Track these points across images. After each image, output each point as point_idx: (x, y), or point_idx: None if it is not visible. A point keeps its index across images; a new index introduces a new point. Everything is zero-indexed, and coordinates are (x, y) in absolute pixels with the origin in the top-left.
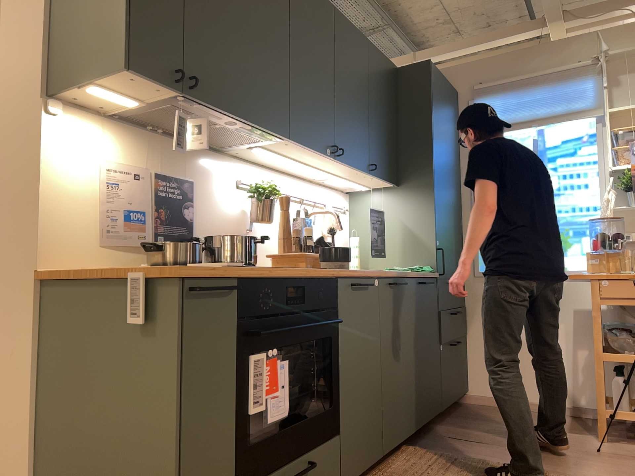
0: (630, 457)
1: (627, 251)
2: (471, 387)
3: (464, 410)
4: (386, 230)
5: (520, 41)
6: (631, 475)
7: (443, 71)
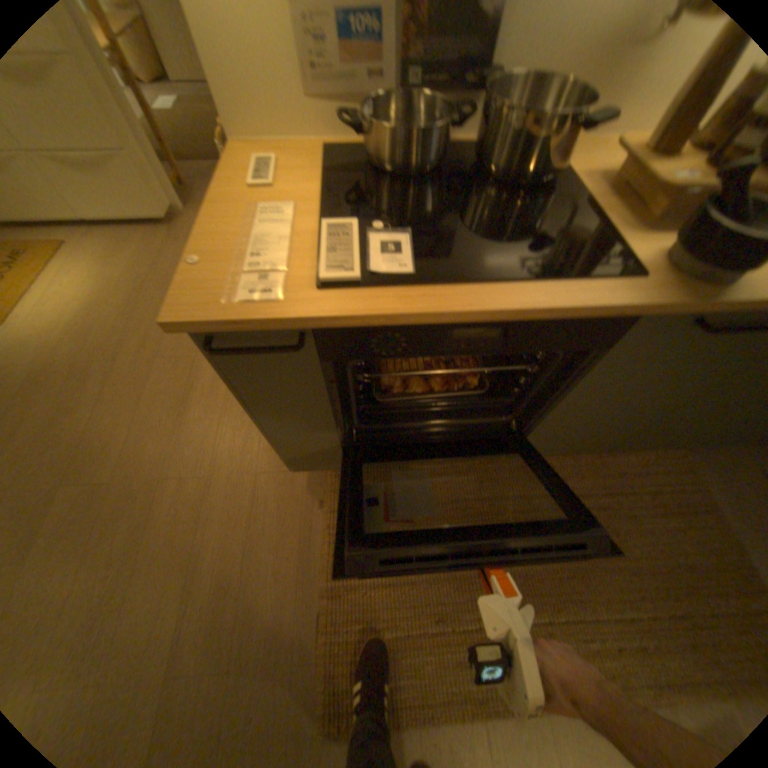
0: None
1: None
2: None
3: None
4: None
5: None
6: None
7: None
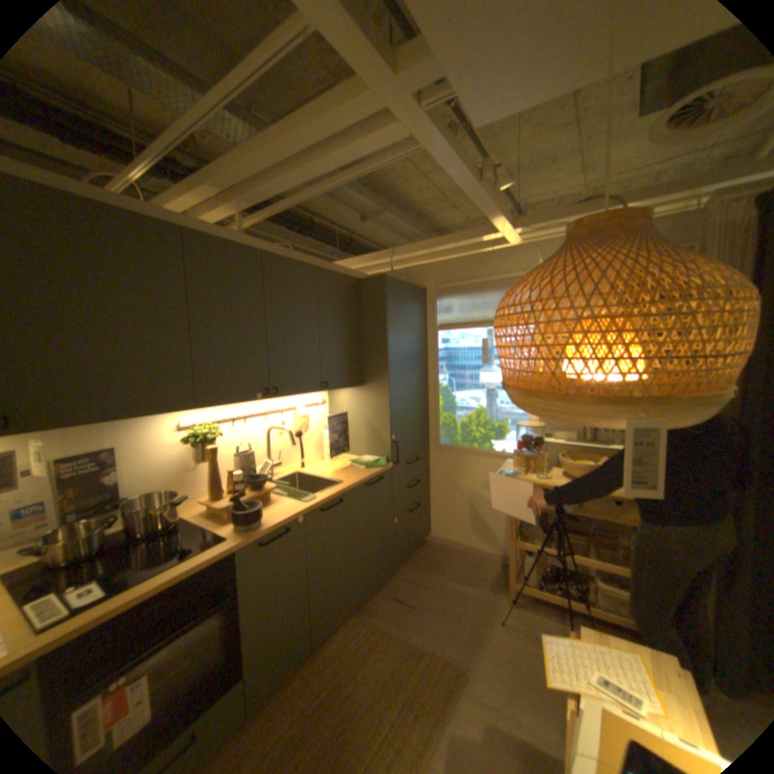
0: (525, 636)
1: (546, 456)
2: (432, 532)
3: (422, 554)
4: (354, 423)
5: (480, 242)
6: (515, 669)
7: (415, 268)
